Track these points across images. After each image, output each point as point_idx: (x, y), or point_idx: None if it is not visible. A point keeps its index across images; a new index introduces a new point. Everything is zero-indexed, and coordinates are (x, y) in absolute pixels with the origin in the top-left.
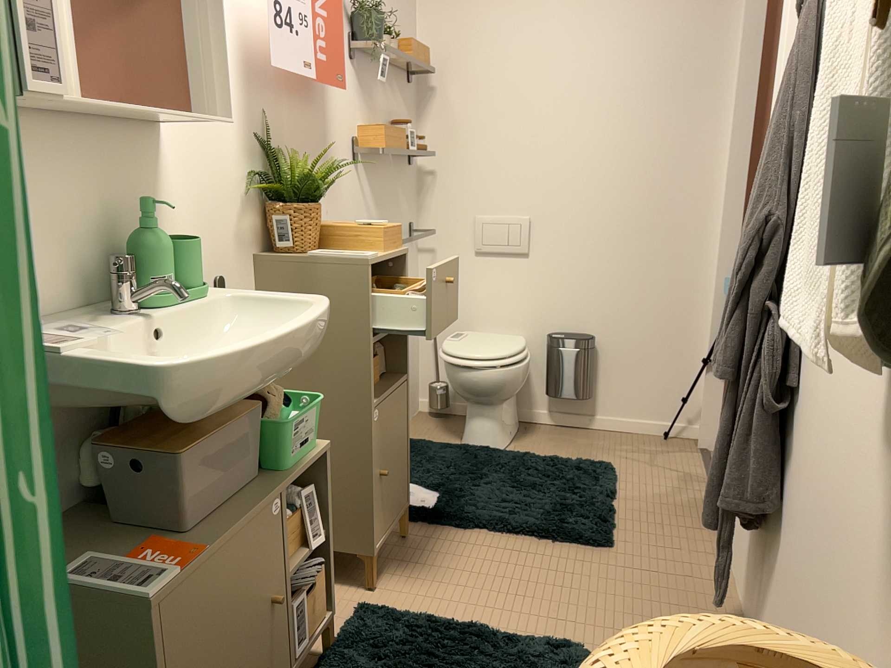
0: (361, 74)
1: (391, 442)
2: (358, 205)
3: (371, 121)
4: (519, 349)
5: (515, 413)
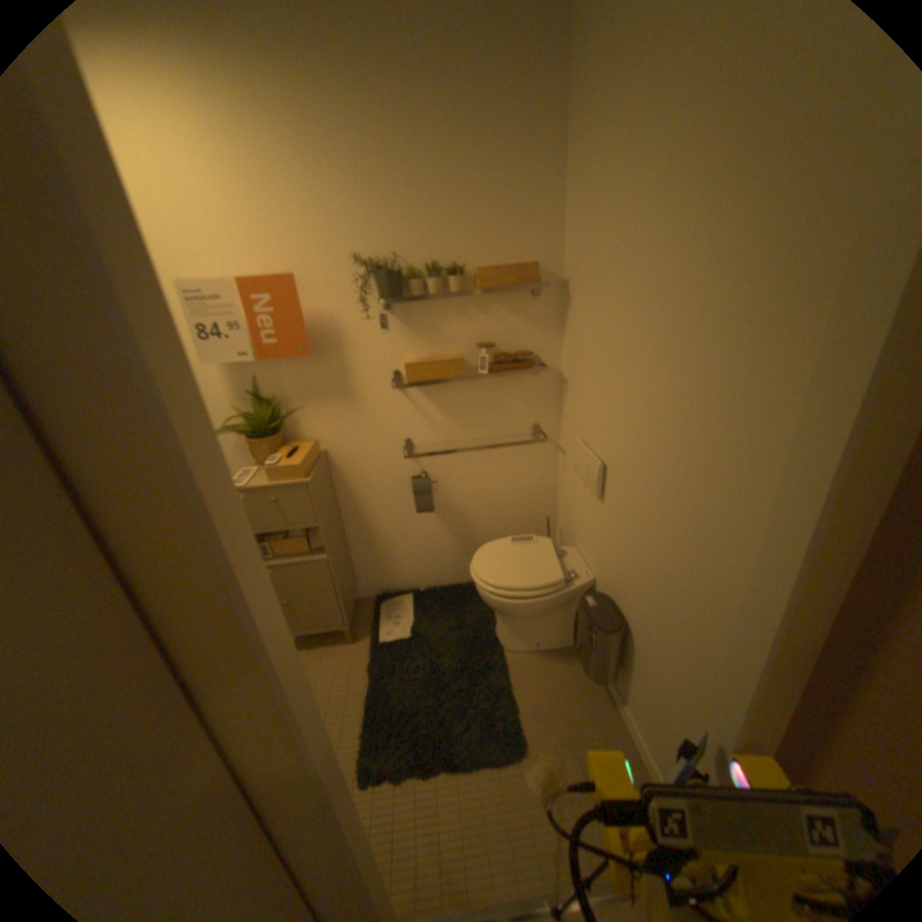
0: (407, 315)
1: (299, 590)
2: (406, 418)
3: (432, 349)
4: (516, 587)
5: (558, 633)
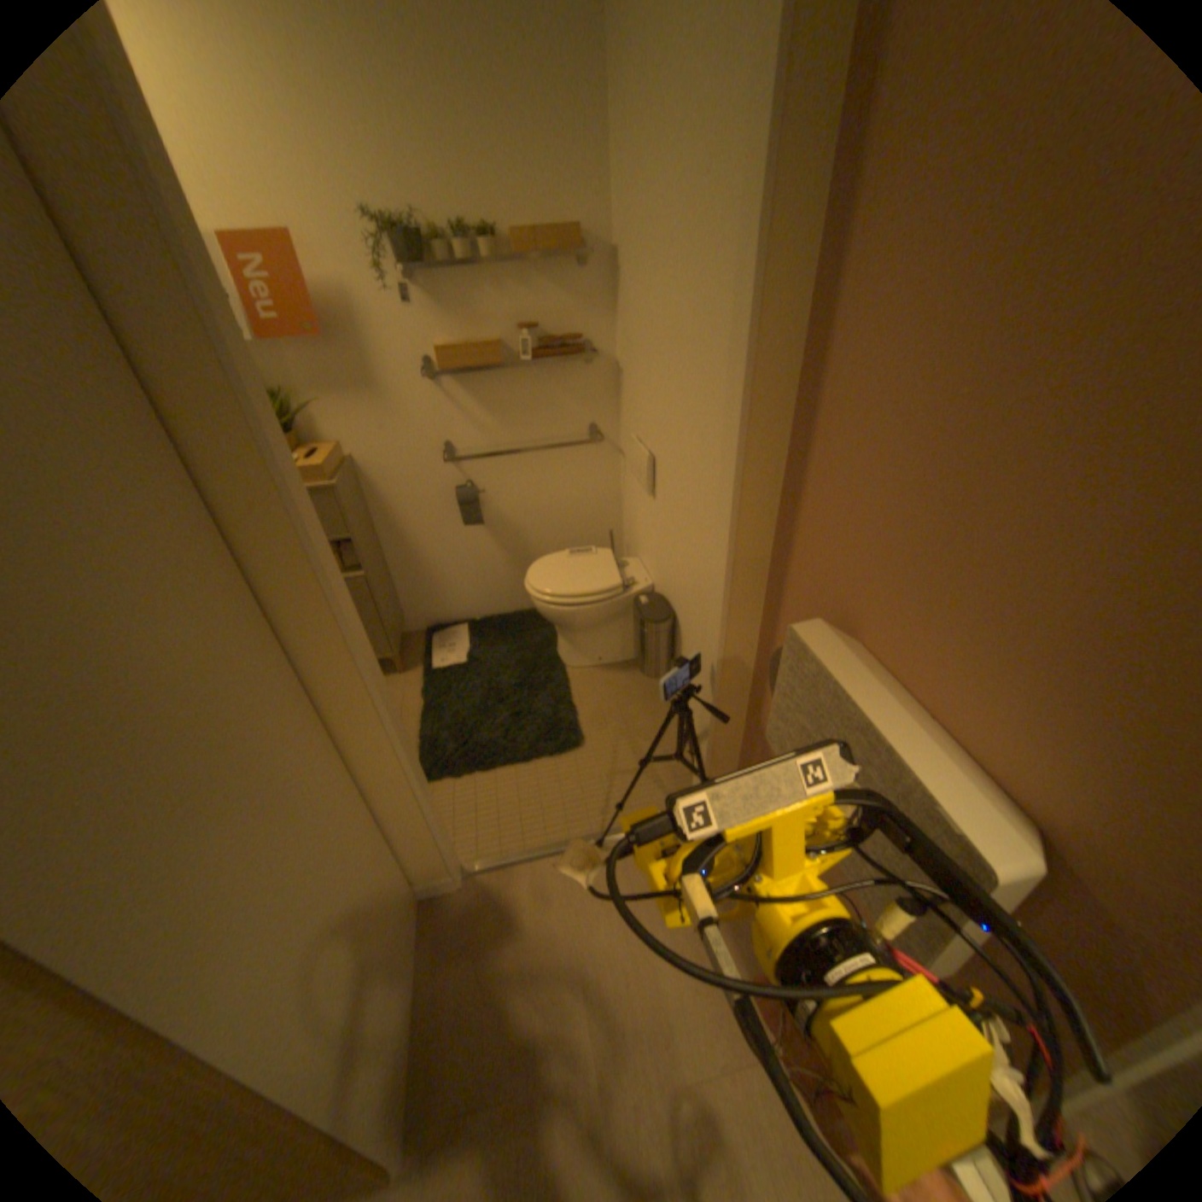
0: (433, 288)
1: None
2: (444, 418)
3: (467, 332)
4: (571, 595)
5: (620, 646)
